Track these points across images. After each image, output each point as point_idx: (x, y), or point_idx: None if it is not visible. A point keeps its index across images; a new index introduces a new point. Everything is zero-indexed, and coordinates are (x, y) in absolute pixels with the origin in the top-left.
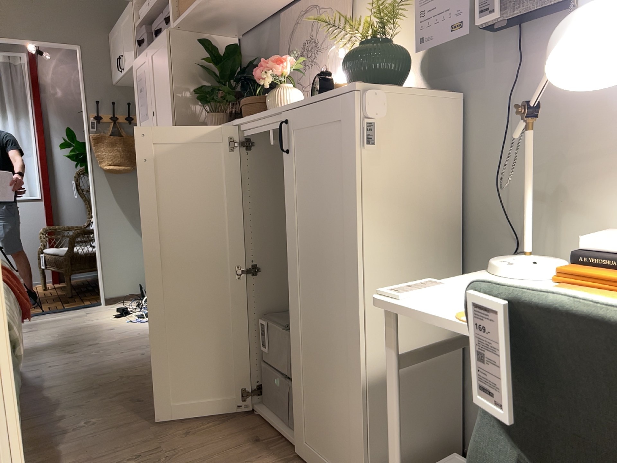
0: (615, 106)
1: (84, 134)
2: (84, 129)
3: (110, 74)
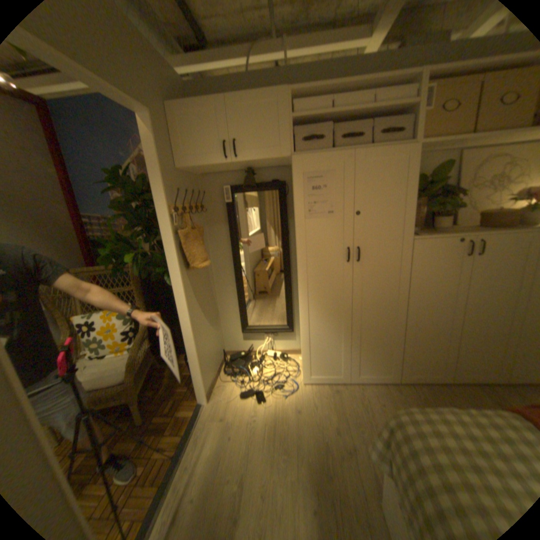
0: None
1: (160, 231)
2: (165, 226)
3: (173, 155)
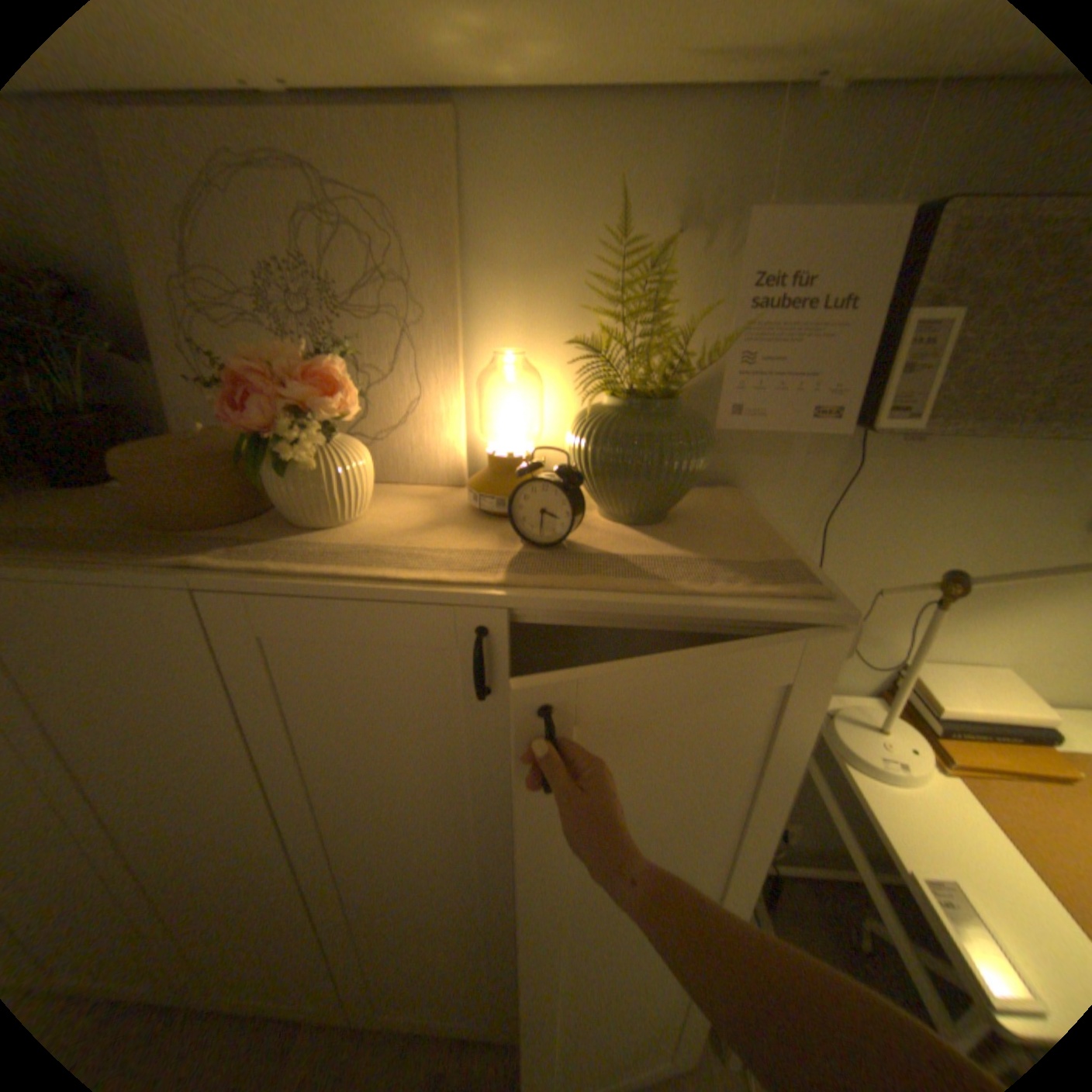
0: (954, 539)
1: None
2: None
3: None
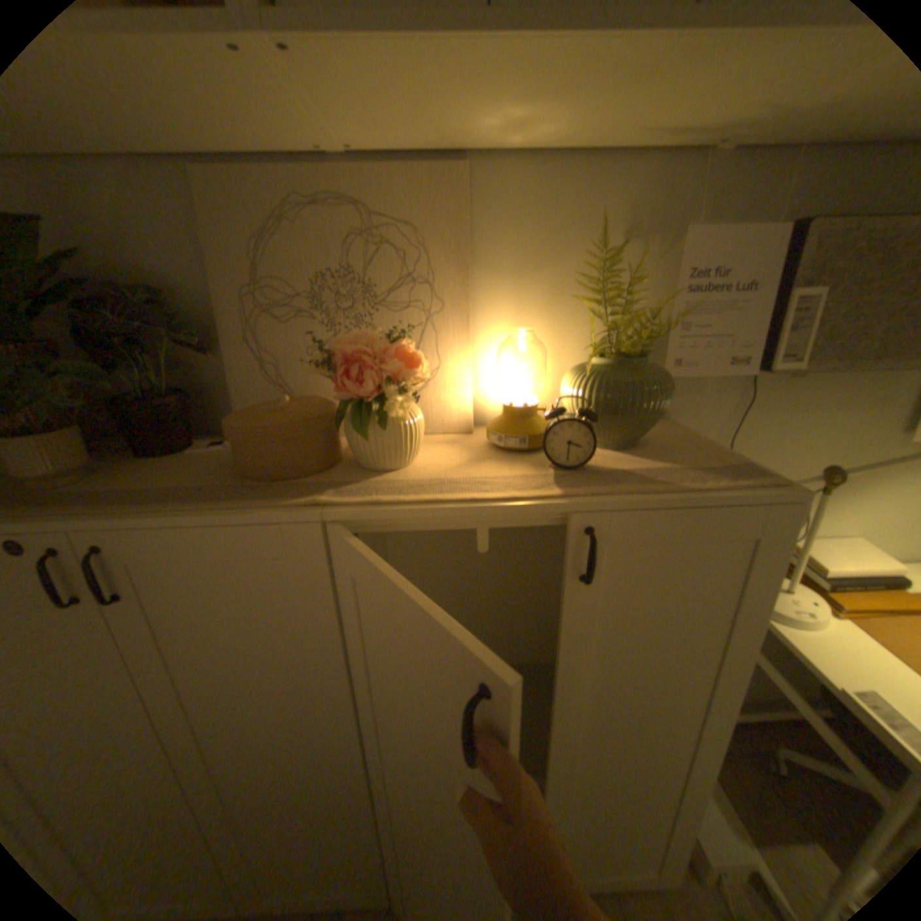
0: (817, 447)
1: None
2: None
3: None
